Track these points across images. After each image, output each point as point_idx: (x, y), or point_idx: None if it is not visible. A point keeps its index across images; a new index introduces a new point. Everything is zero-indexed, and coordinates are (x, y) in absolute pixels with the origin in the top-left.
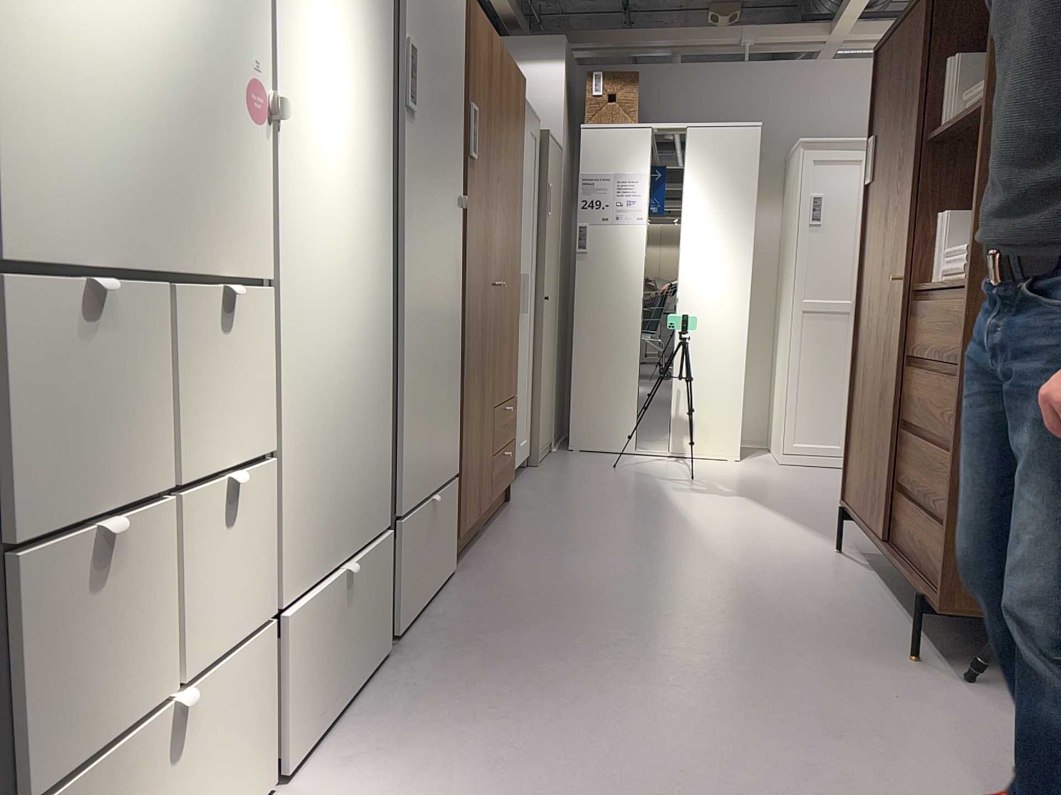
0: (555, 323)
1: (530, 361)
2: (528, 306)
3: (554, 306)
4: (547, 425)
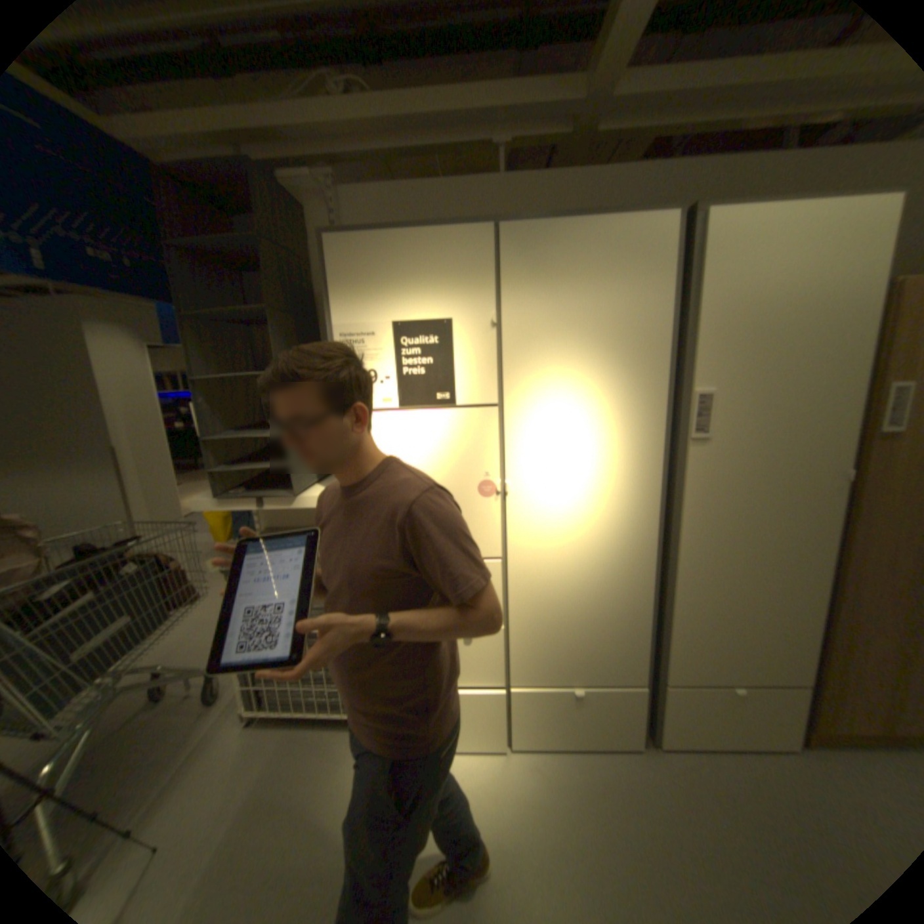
0: None
1: None
2: None
3: None
4: None
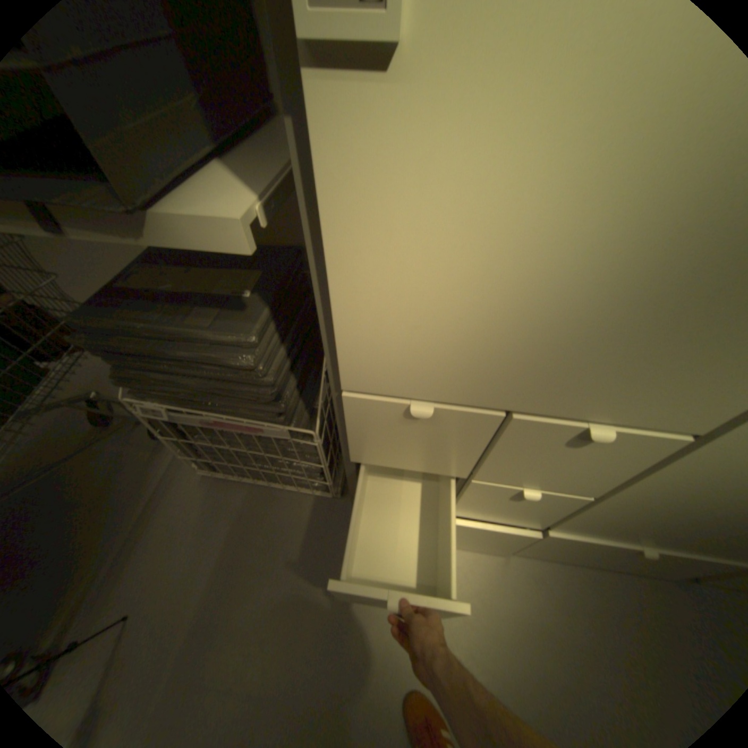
0: None
1: None
2: None
3: None
4: None
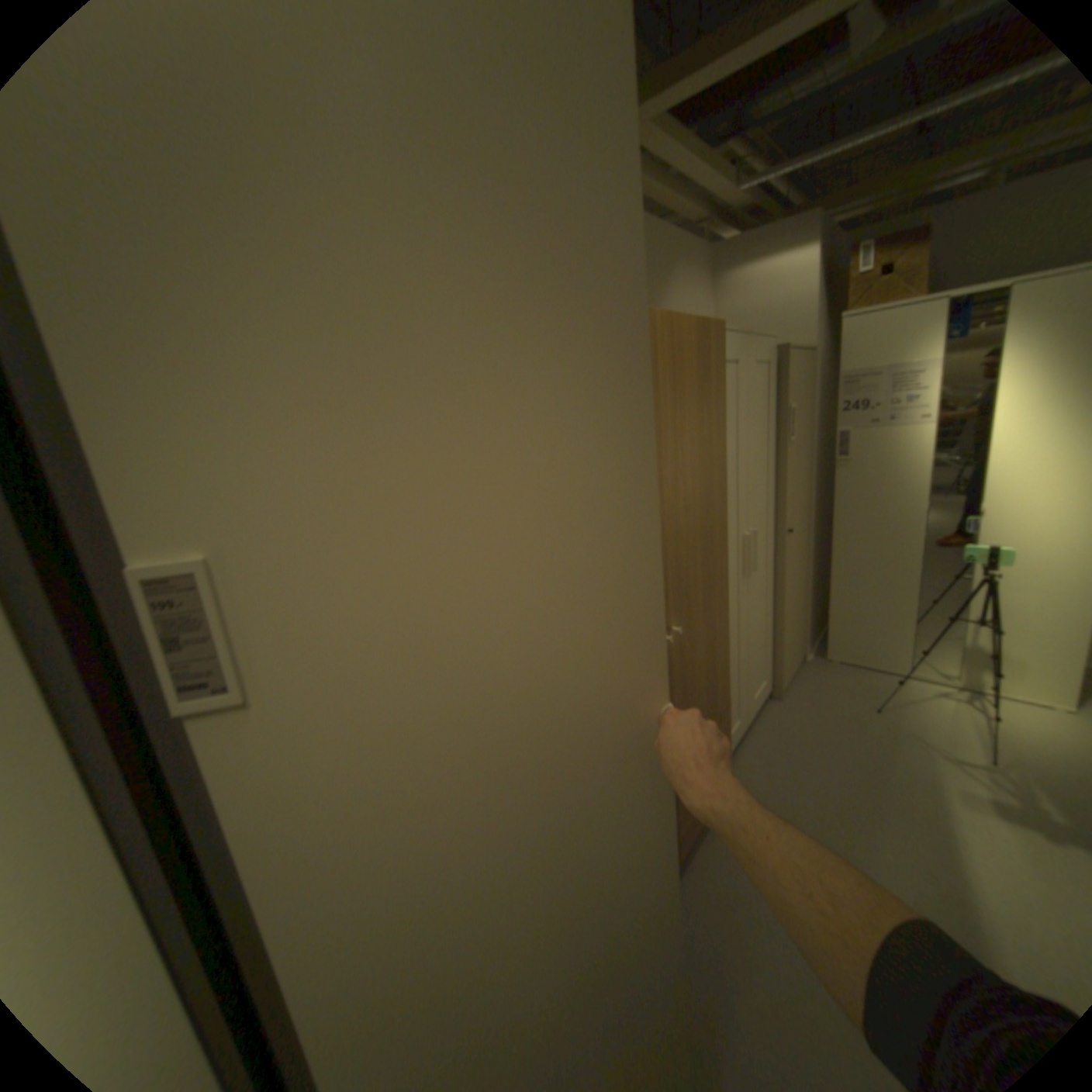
0: (807, 542)
1: (769, 604)
2: (763, 553)
3: (804, 528)
4: (795, 650)
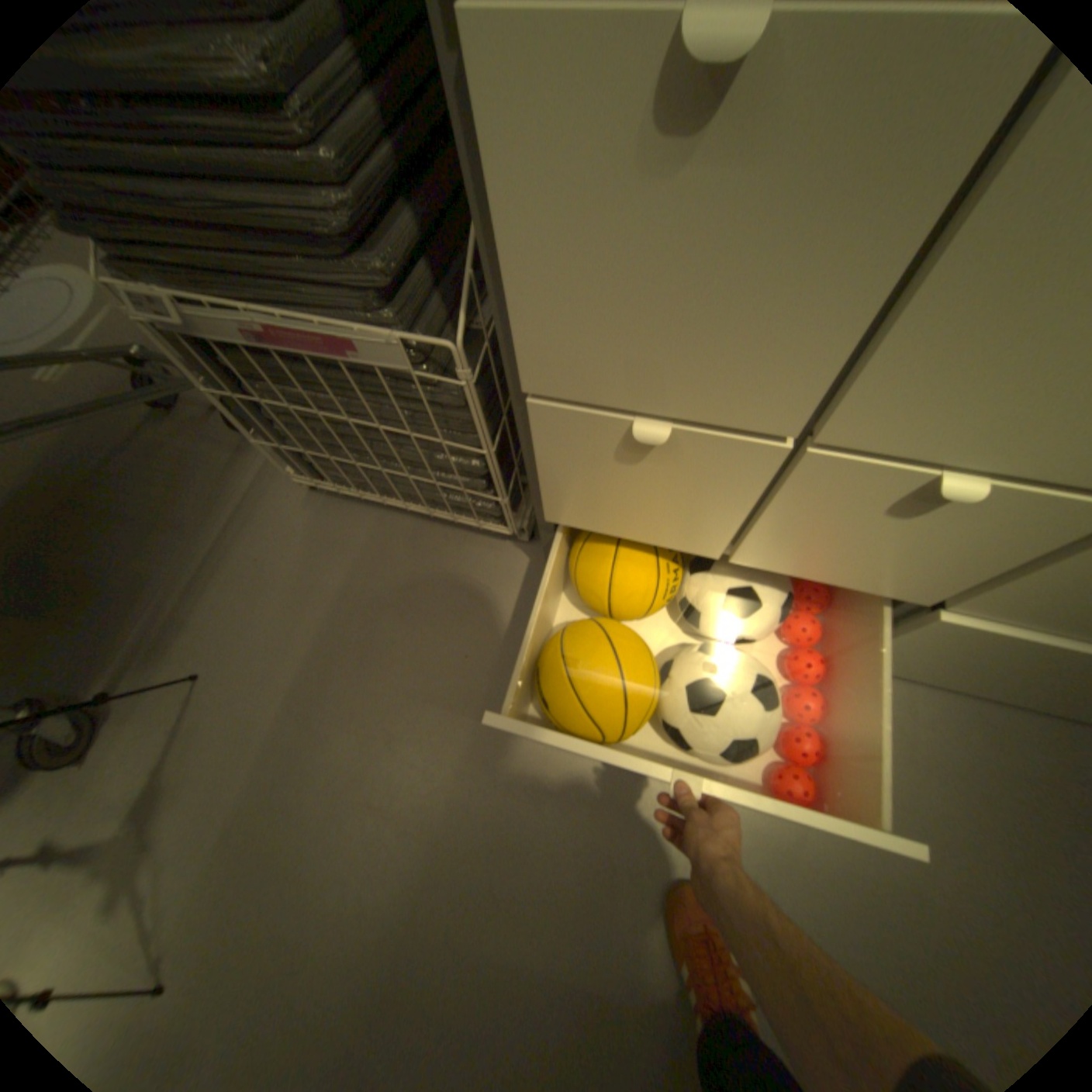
0: None
1: None
2: None
3: None
4: None
